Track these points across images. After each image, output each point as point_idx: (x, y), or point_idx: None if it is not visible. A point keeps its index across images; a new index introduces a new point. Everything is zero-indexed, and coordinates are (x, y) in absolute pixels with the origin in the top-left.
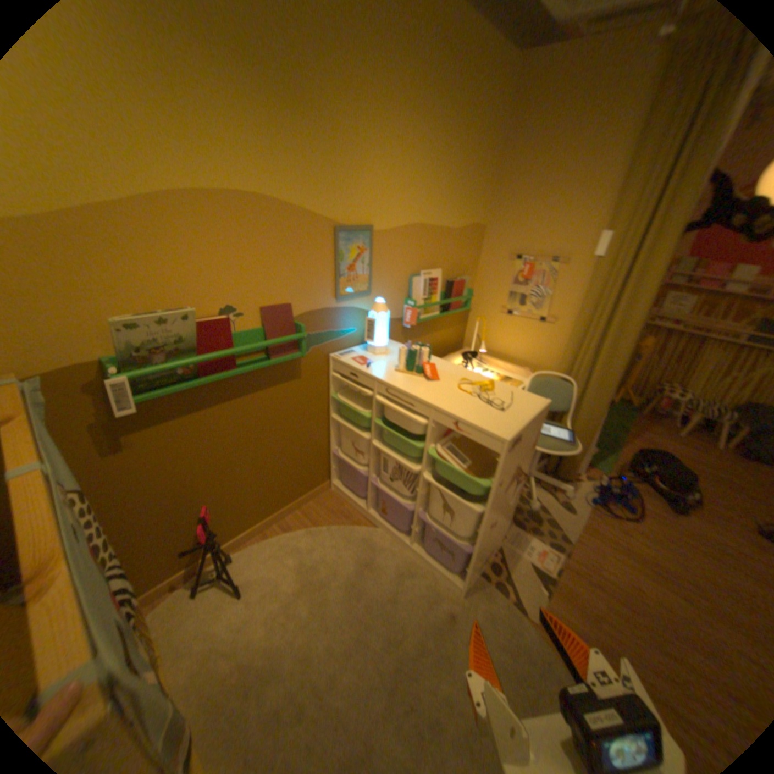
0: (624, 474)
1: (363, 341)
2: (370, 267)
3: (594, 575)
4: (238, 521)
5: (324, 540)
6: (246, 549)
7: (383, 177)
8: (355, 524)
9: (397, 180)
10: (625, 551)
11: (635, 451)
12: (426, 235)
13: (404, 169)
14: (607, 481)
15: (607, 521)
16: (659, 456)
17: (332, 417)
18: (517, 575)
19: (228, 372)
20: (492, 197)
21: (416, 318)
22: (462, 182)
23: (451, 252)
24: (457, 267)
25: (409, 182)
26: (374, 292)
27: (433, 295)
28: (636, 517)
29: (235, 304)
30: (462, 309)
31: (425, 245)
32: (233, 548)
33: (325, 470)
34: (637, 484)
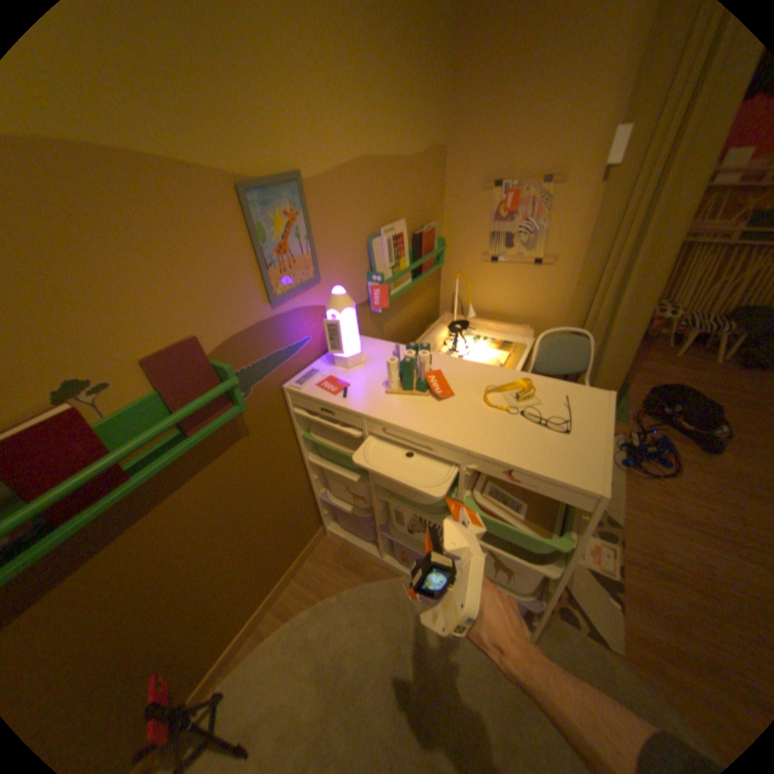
0: (641, 418)
1: (325, 348)
2: (311, 239)
3: (658, 562)
4: (216, 641)
5: (338, 618)
6: (237, 666)
7: (297, 77)
8: (370, 579)
9: (321, 81)
10: (678, 519)
11: (641, 387)
12: (379, 173)
13: (329, 59)
14: (628, 432)
15: (646, 485)
16: (667, 387)
17: (308, 461)
18: (578, 592)
19: (113, 493)
20: (450, 101)
21: (388, 297)
22: (413, 79)
23: (413, 192)
24: (422, 212)
25: (341, 84)
26: (326, 275)
27: (401, 258)
28: (672, 470)
29: (83, 372)
30: (436, 267)
31: (380, 187)
32: (220, 672)
33: (314, 519)
34: (658, 428)
